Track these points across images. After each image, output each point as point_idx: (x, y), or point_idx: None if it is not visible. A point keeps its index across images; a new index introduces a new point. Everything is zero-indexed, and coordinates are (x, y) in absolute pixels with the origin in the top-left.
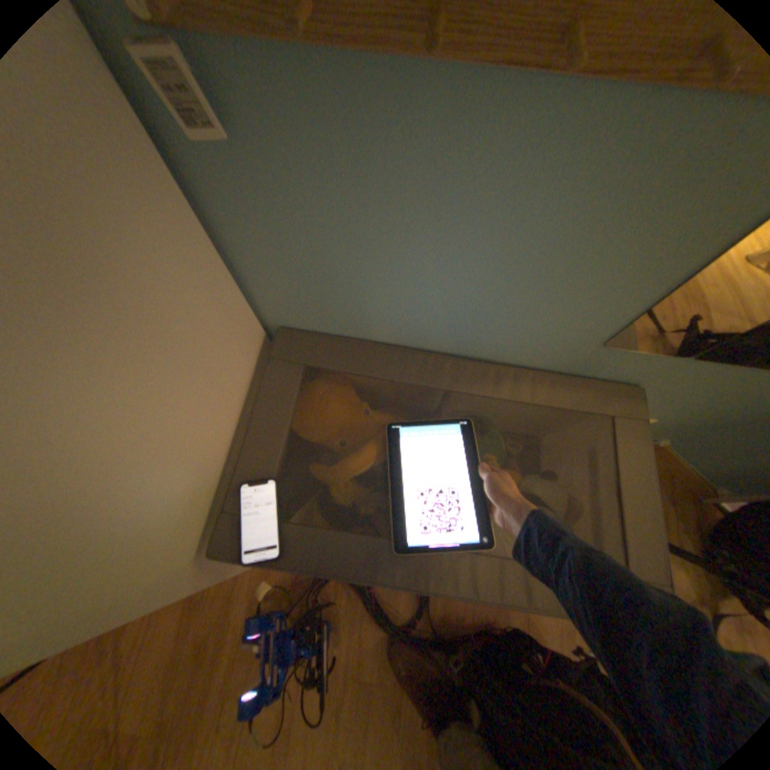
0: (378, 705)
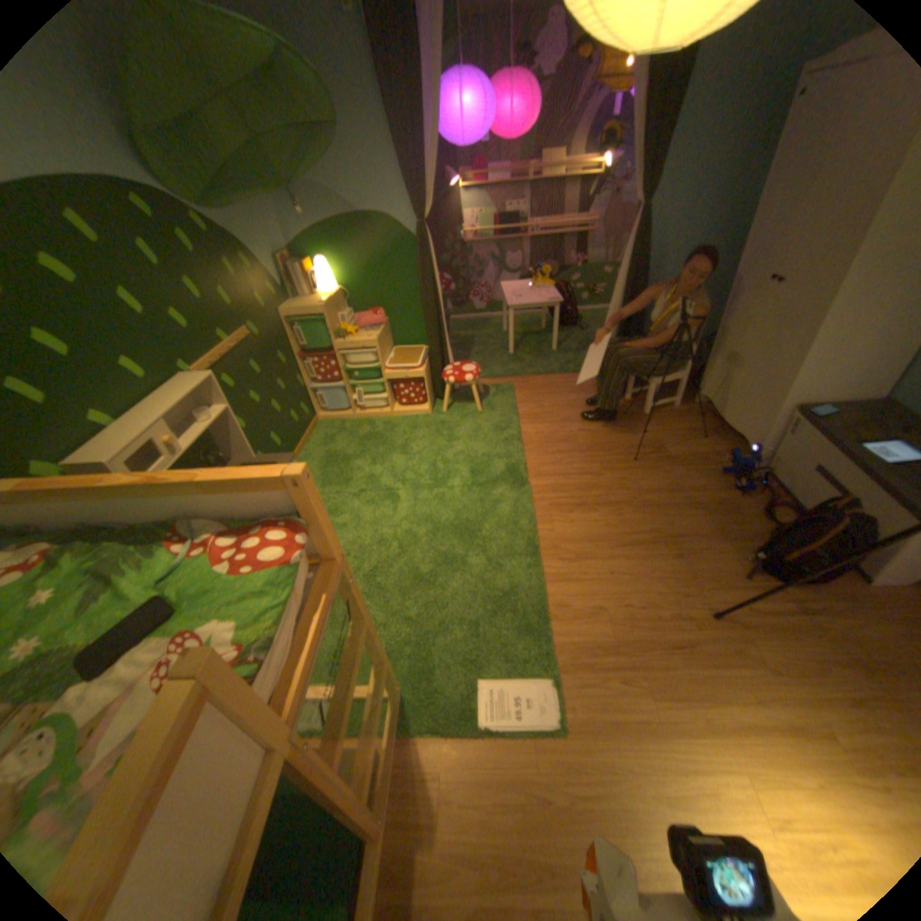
0: (735, 518)
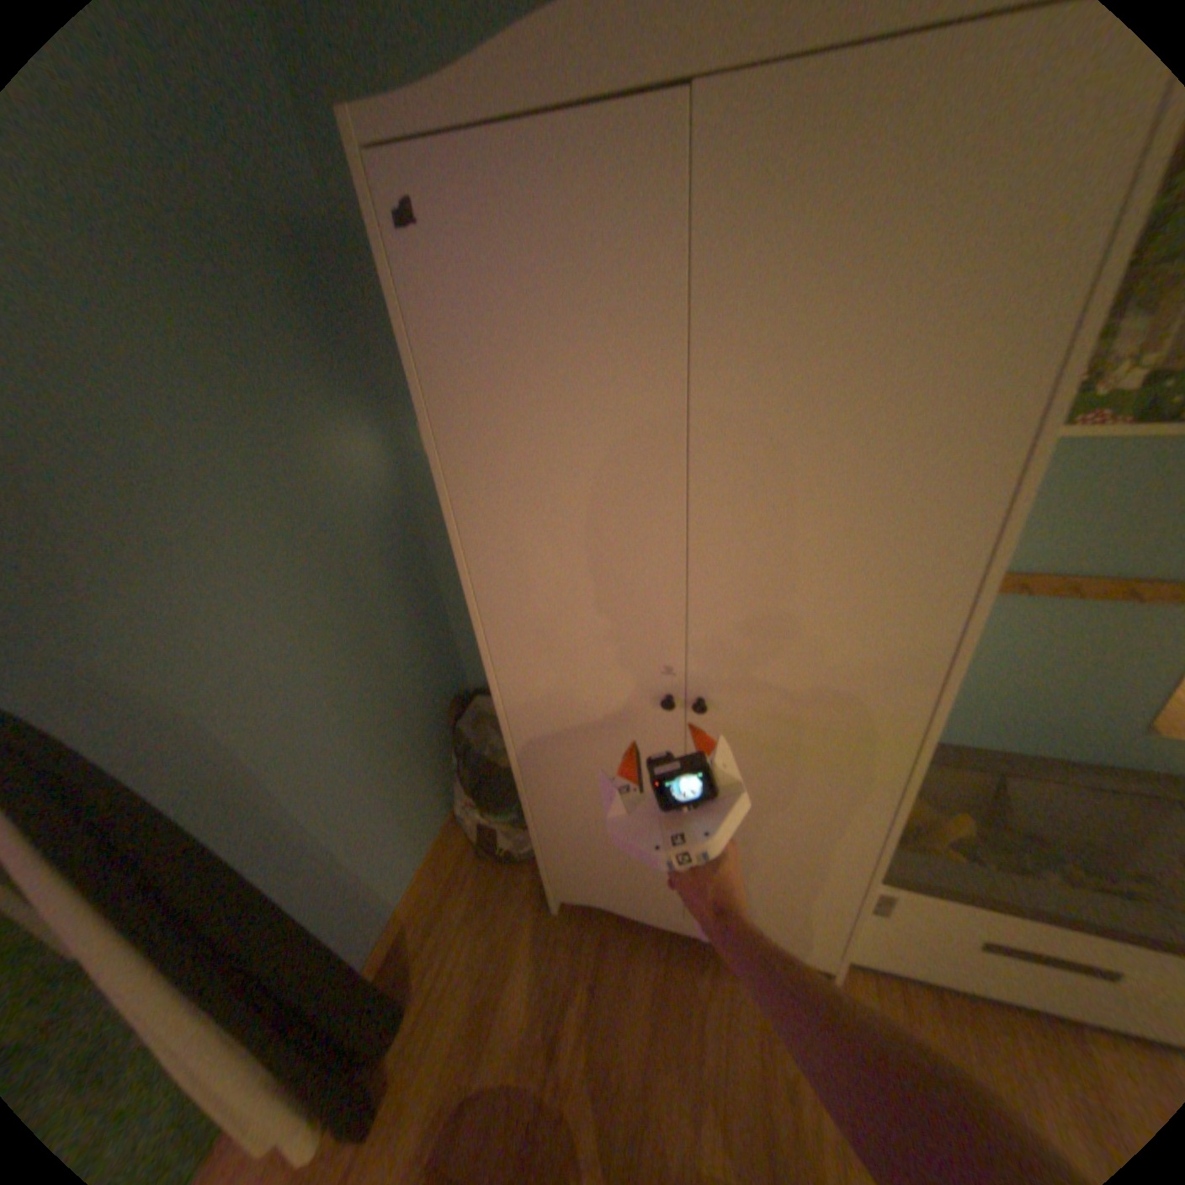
0: None
